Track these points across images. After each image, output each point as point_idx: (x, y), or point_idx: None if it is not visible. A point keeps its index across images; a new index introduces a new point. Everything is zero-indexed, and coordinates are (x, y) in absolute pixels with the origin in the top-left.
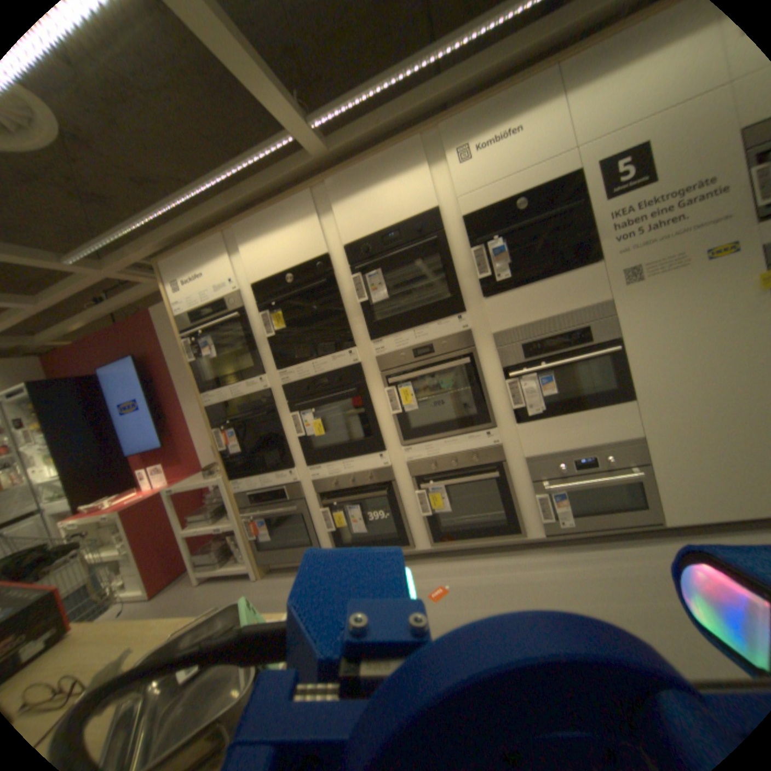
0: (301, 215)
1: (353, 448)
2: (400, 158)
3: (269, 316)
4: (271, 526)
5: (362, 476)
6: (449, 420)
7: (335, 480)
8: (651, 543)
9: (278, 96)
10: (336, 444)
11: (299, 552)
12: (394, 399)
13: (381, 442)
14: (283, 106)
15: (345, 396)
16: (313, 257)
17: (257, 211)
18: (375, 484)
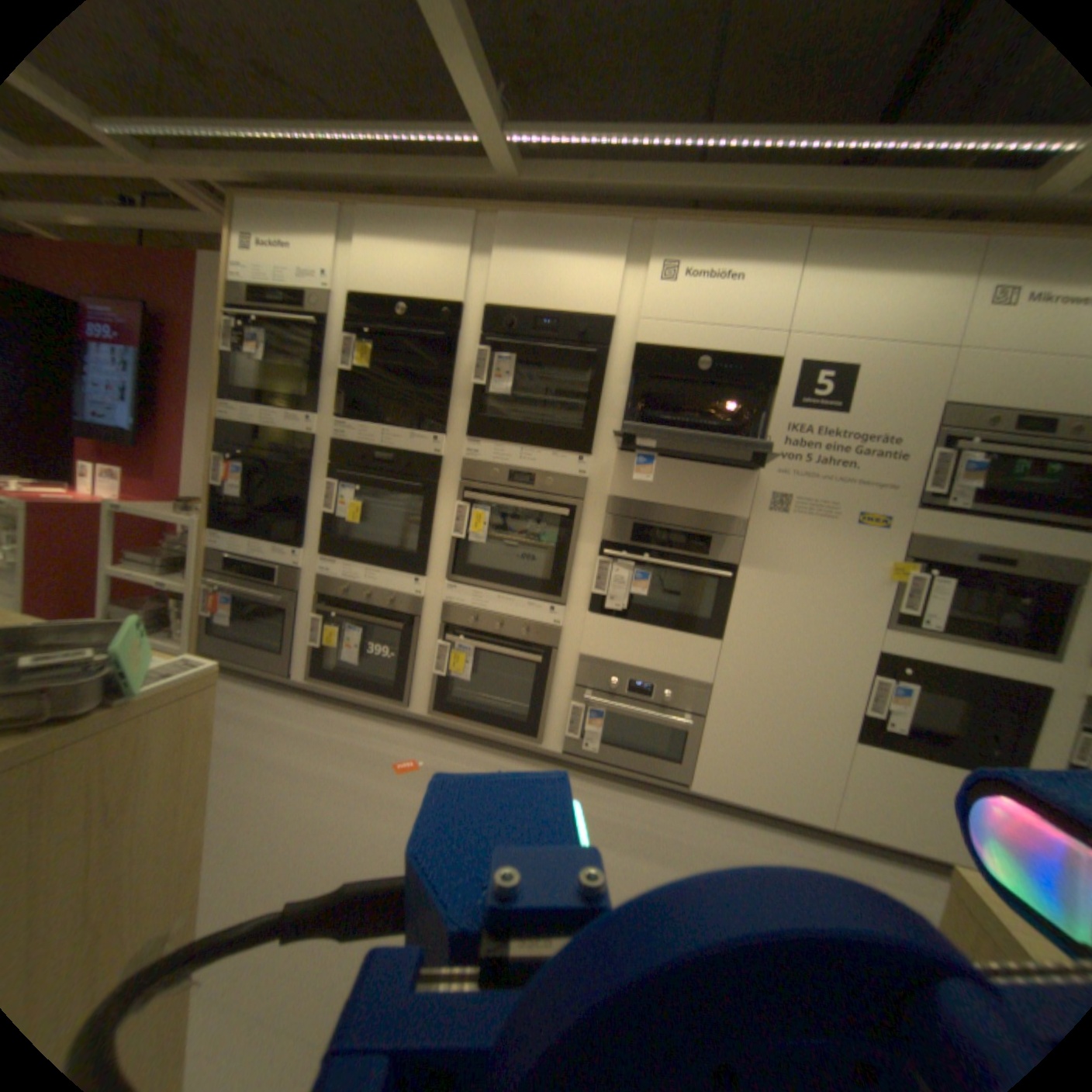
0: (452, 240)
1: (387, 558)
2: (598, 237)
3: (355, 345)
4: (240, 613)
5: (382, 597)
6: (515, 576)
7: (347, 588)
8: (667, 805)
9: (478, 82)
10: (368, 543)
11: (262, 658)
12: (462, 521)
13: (423, 565)
14: (480, 98)
15: (405, 490)
16: (443, 300)
17: (400, 205)
18: (394, 613)
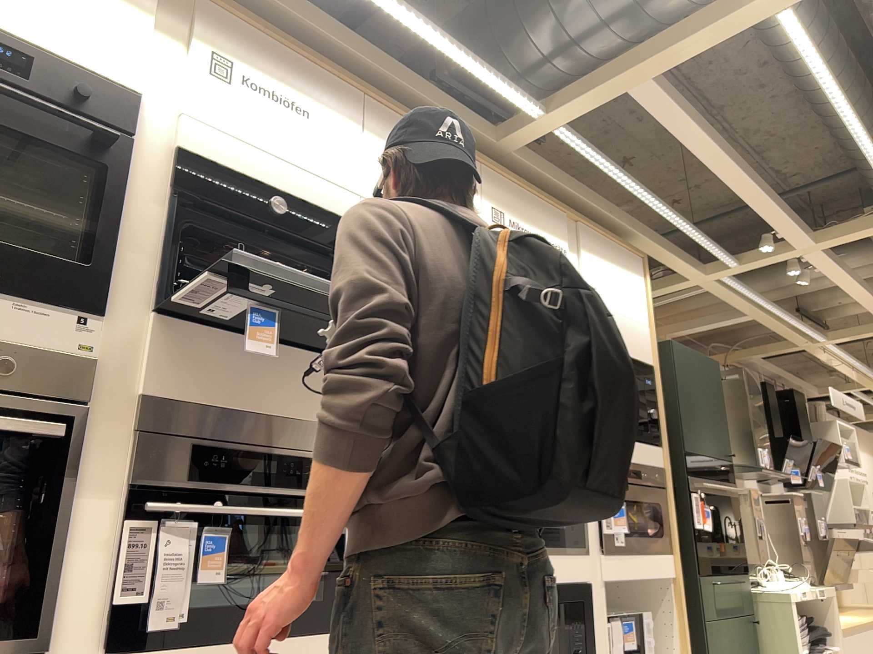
0: None
1: None
2: None
3: None
4: None
5: None
6: None
7: None
8: None
9: None
10: None
11: None
12: None
13: None
14: None
15: None
16: None
17: None
18: None
